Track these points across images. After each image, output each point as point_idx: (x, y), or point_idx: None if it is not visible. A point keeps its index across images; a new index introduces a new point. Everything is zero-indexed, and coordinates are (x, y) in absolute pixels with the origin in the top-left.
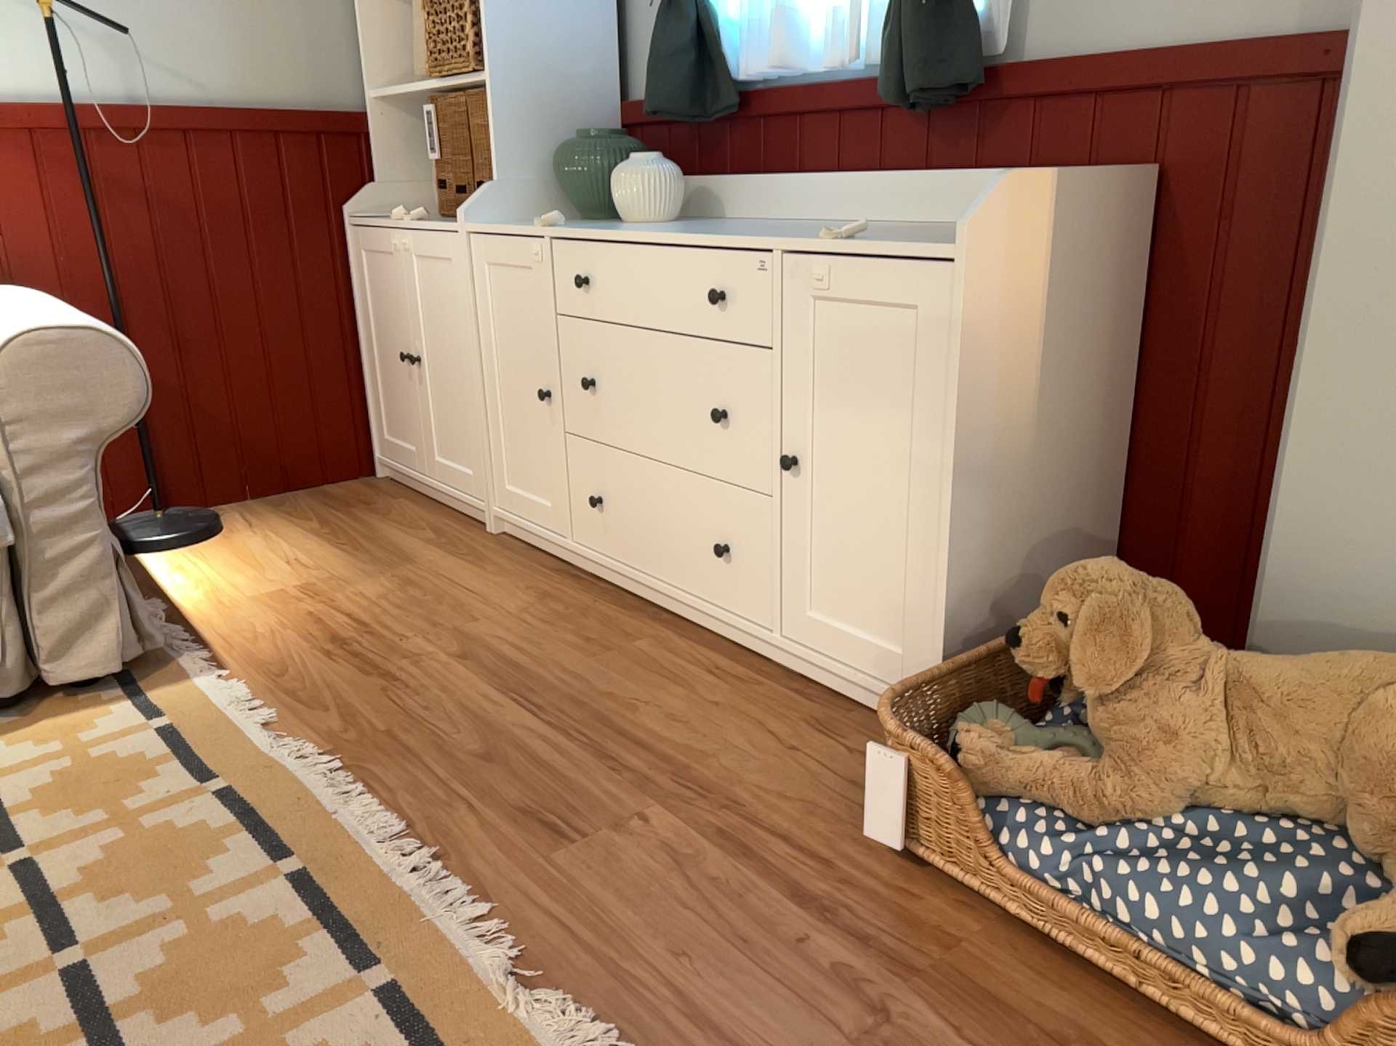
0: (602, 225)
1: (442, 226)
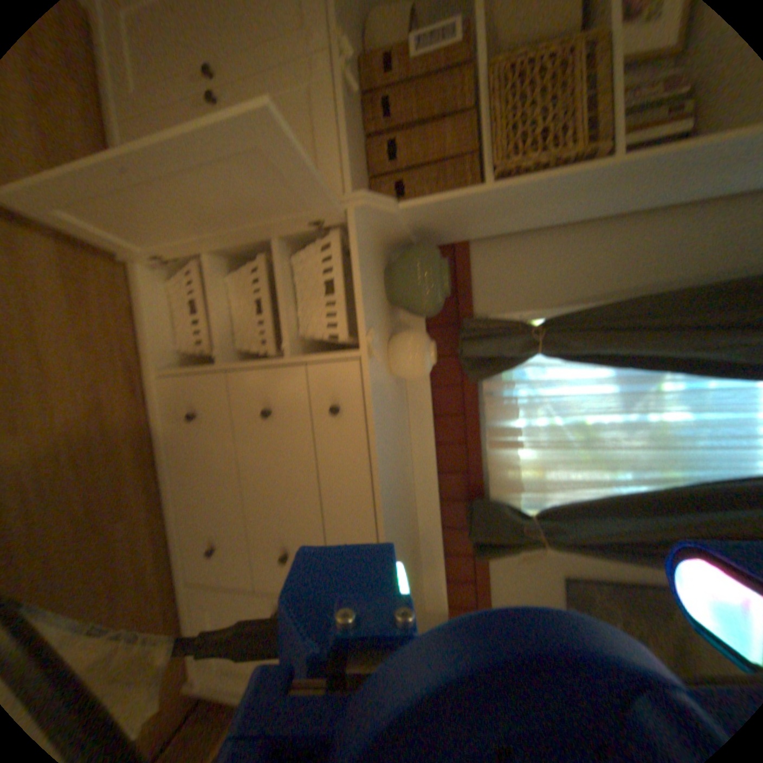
0: (383, 350)
1: (349, 147)
